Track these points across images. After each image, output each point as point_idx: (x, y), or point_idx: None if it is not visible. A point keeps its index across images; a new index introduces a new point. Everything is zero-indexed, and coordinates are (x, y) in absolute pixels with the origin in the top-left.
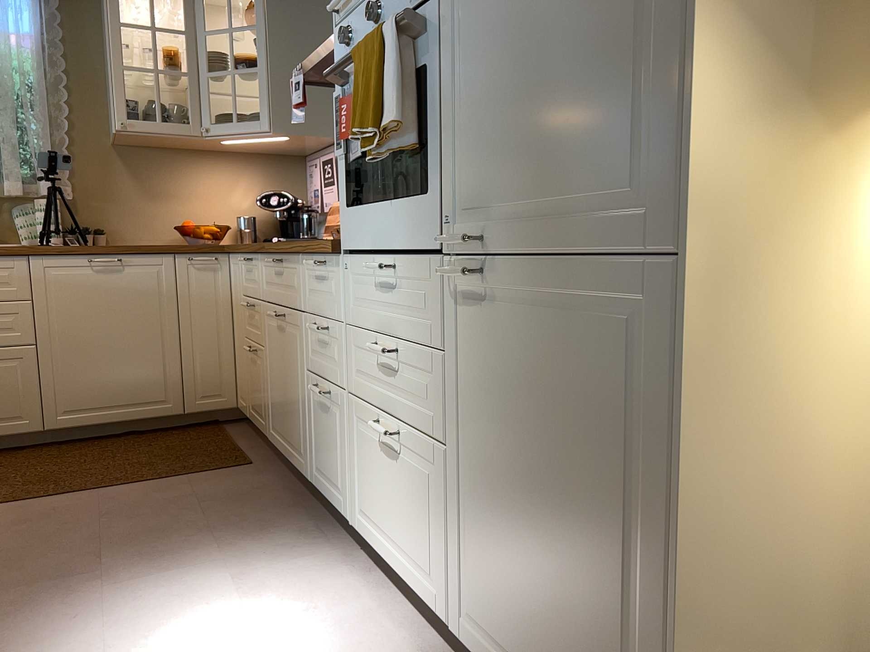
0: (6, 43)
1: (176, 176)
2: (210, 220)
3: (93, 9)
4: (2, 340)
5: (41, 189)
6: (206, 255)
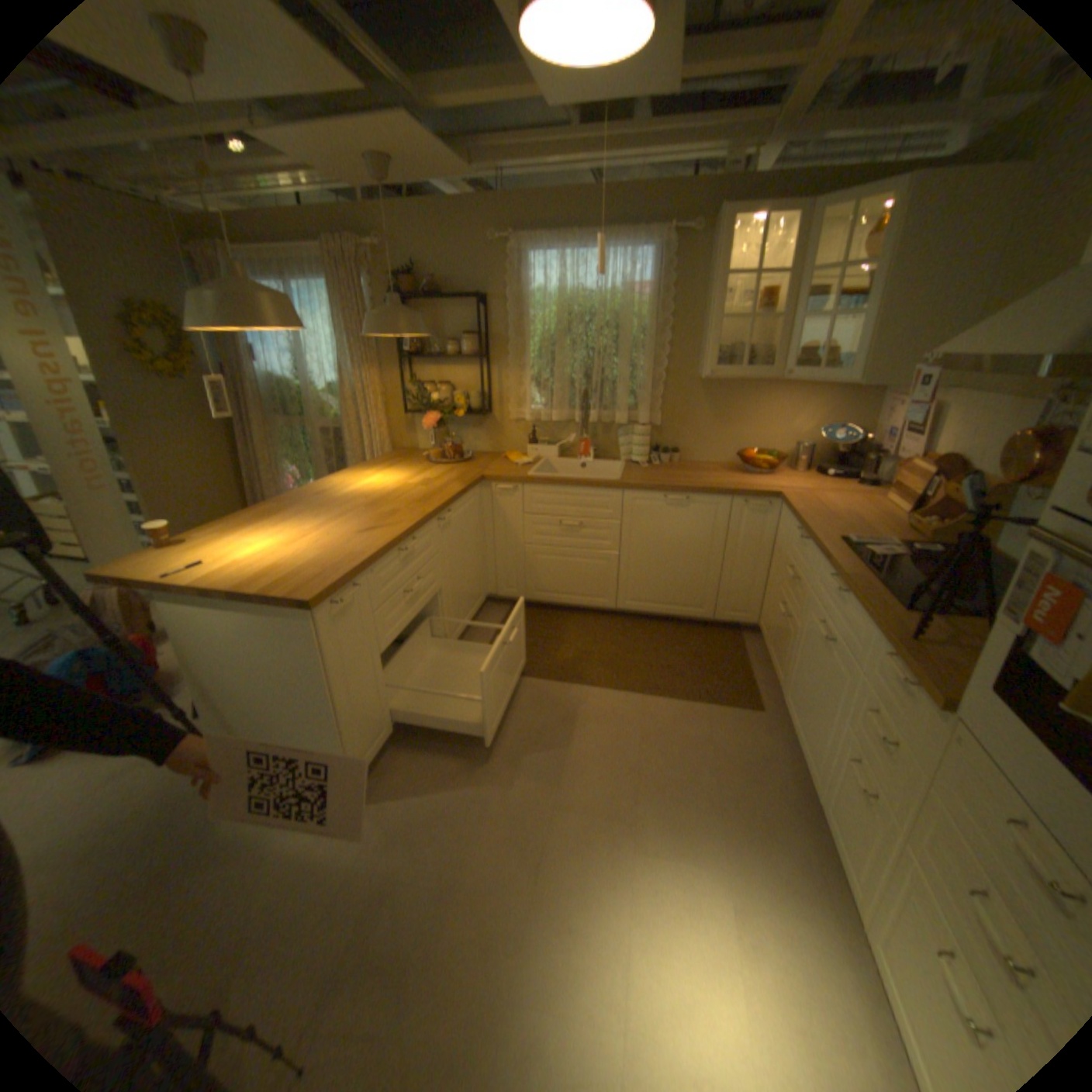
0: (630, 296)
1: (747, 402)
2: (769, 443)
3: (704, 247)
4: (598, 546)
5: (639, 418)
6: (761, 500)
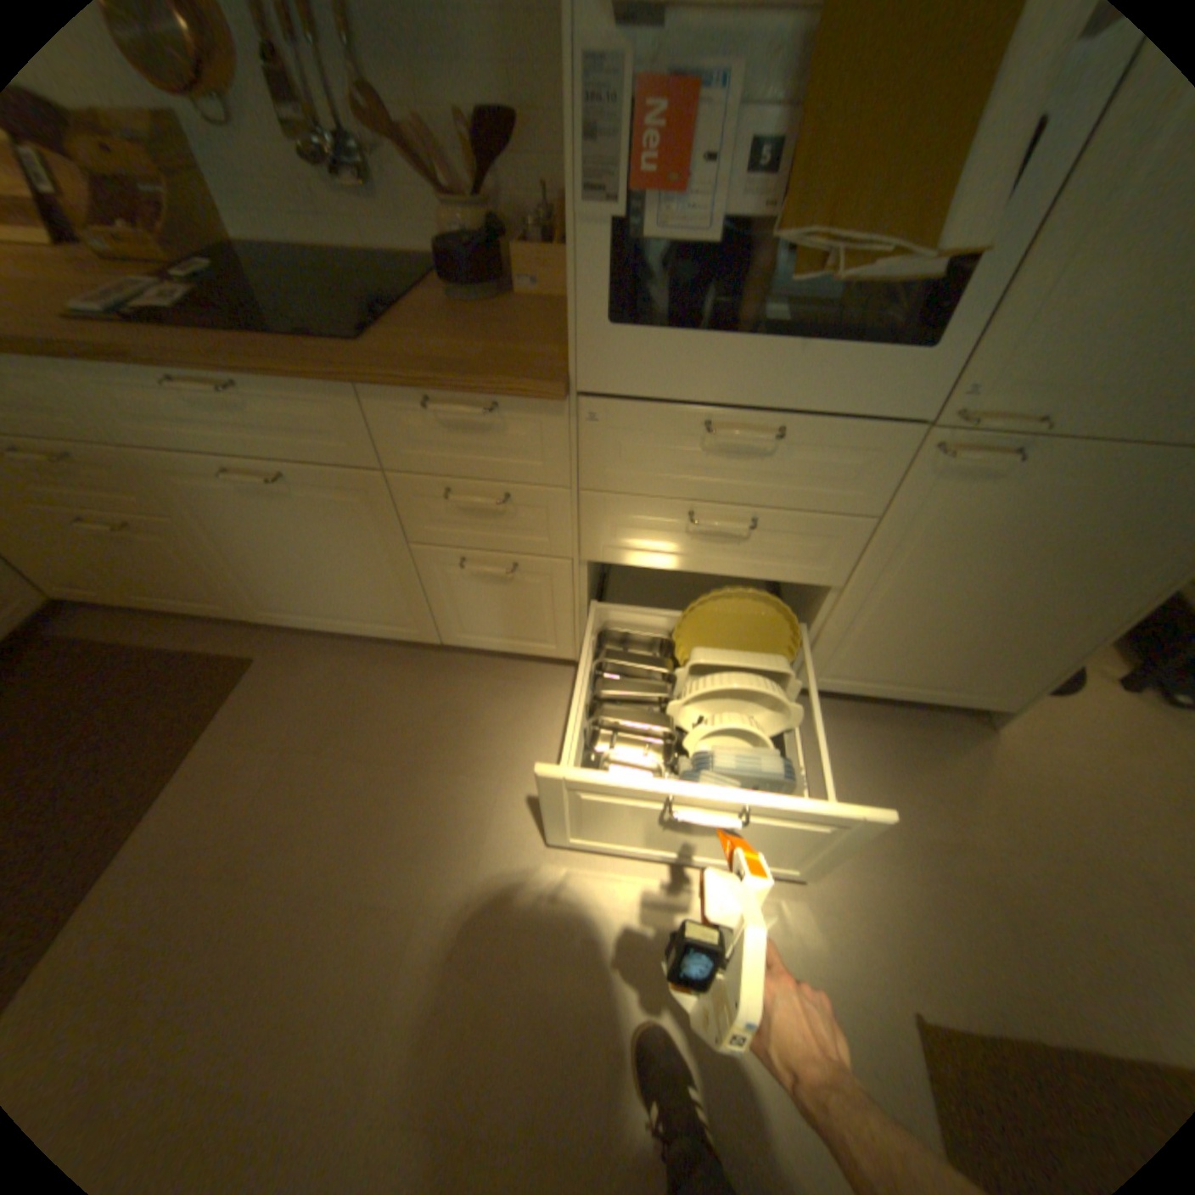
0: None
1: None
2: None
3: None
4: None
5: None
6: None
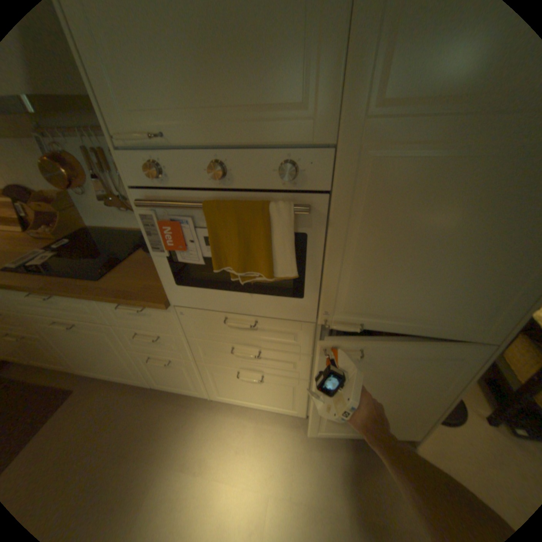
0: None
1: None
2: None
3: None
4: None
5: None
6: None
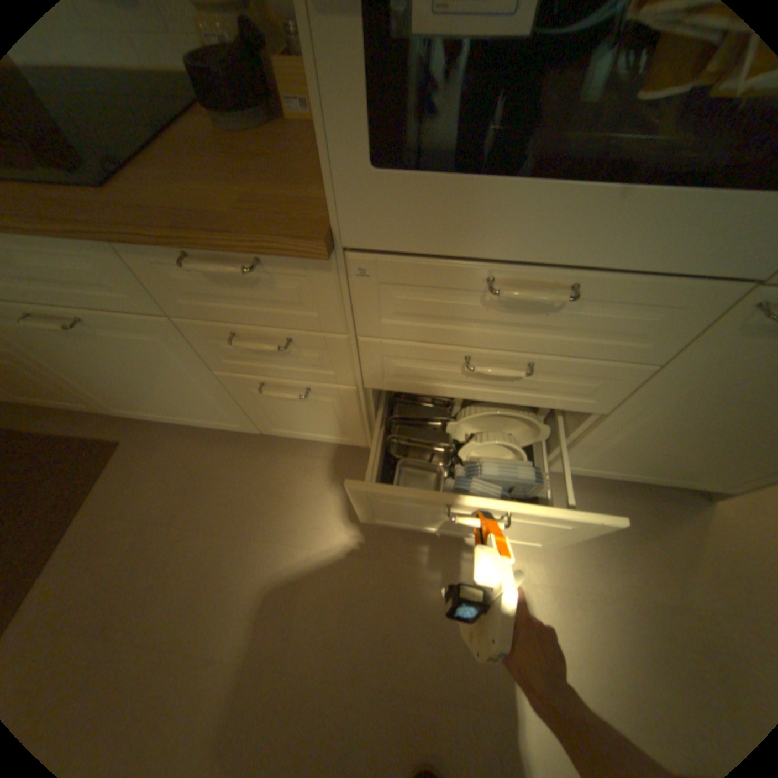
0: None
1: None
2: None
3: None
4: None
5: None
6: None
